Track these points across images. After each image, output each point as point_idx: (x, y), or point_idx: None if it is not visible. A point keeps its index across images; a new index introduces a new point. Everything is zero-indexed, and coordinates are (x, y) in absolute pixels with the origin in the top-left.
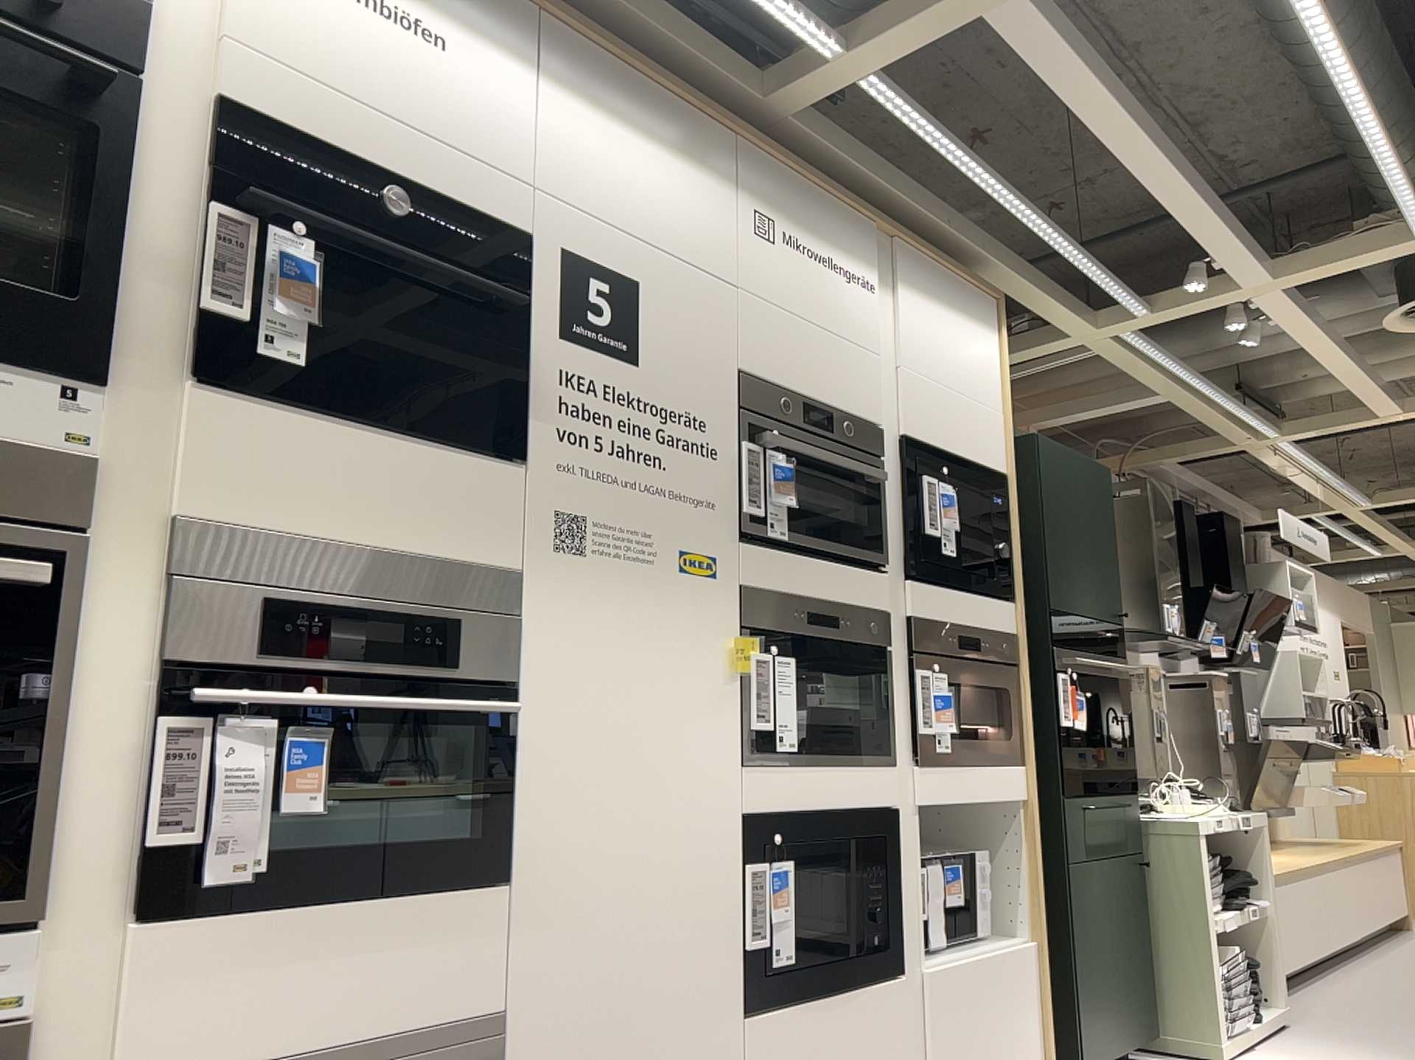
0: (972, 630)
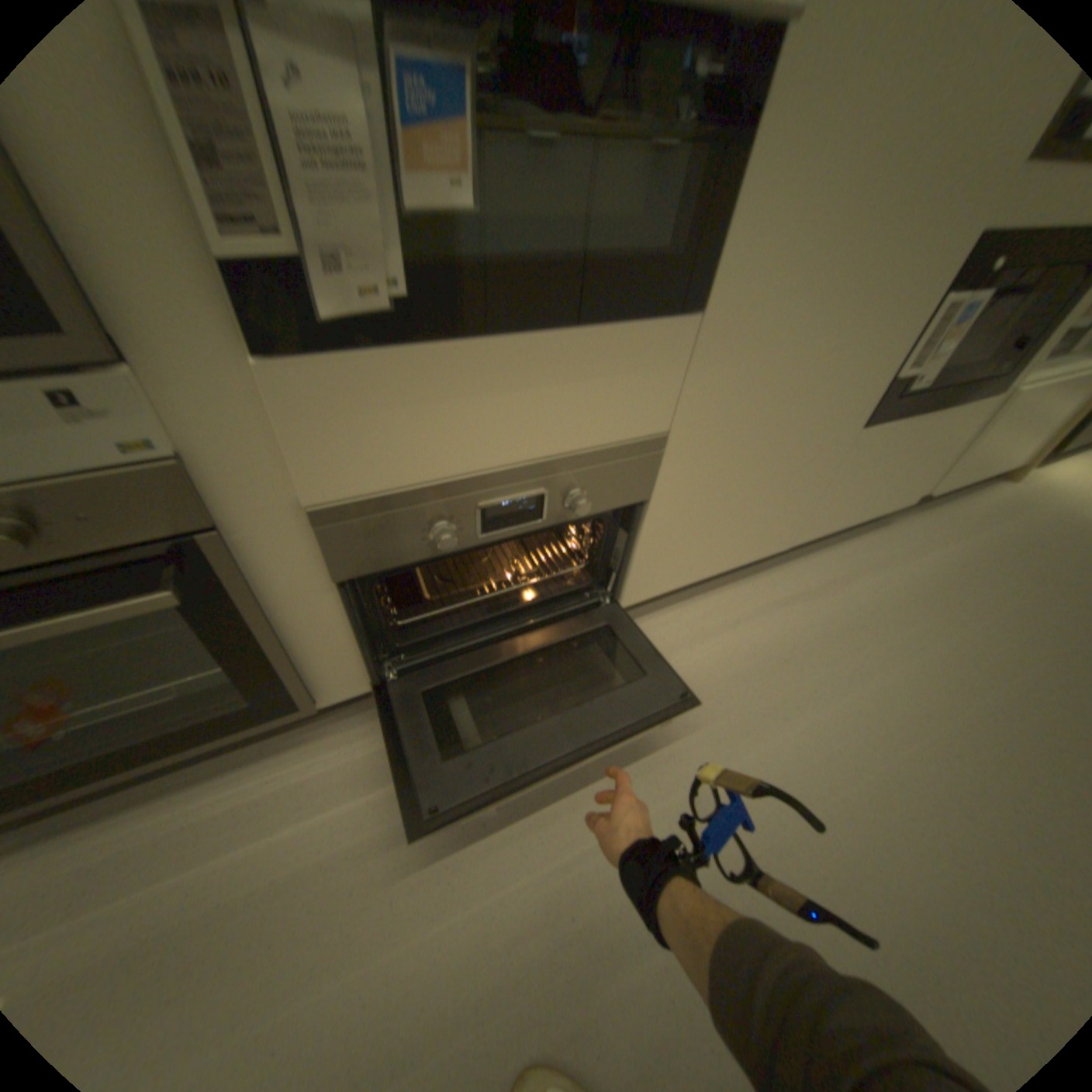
0: None
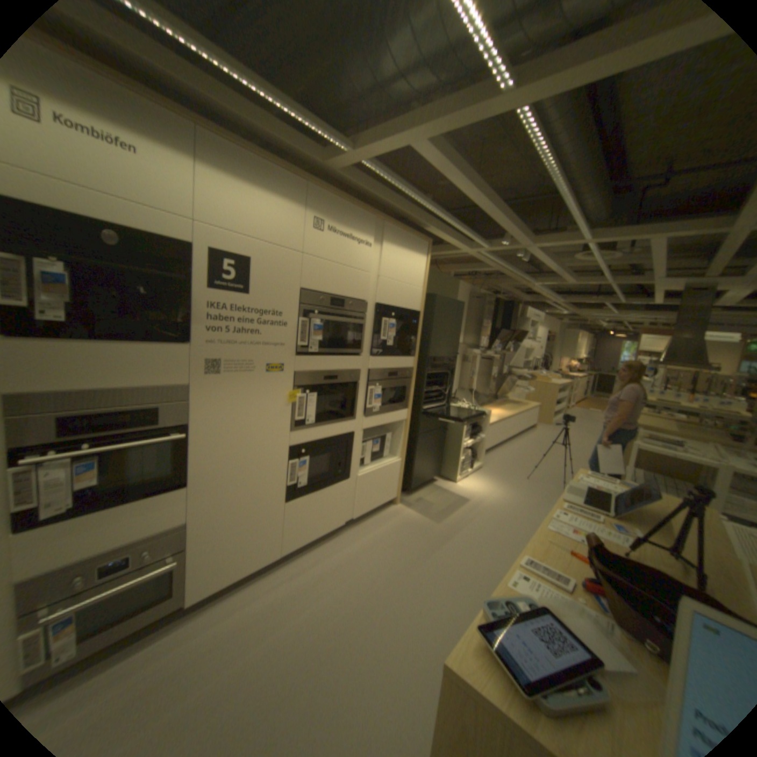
0: (394, 369)
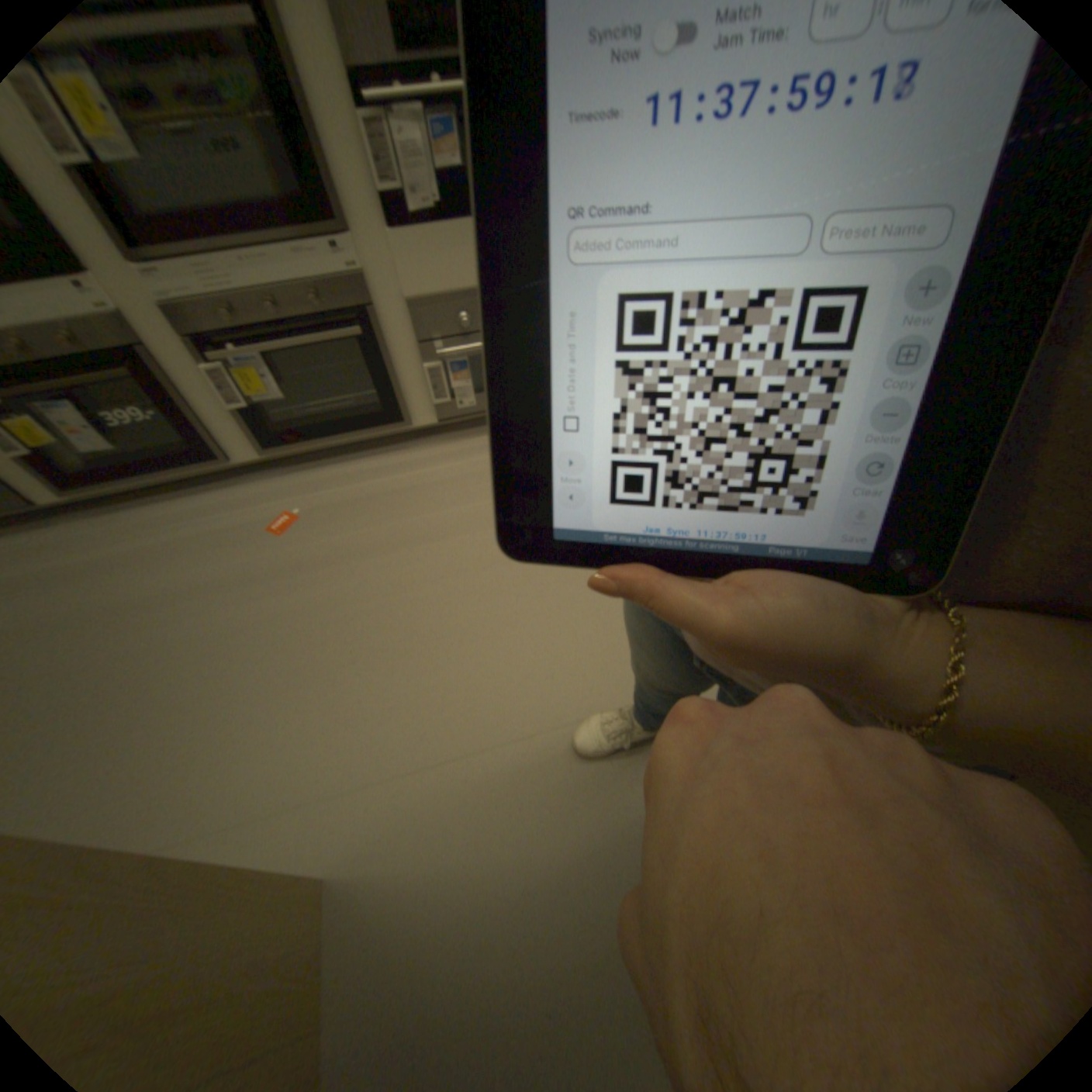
0: None
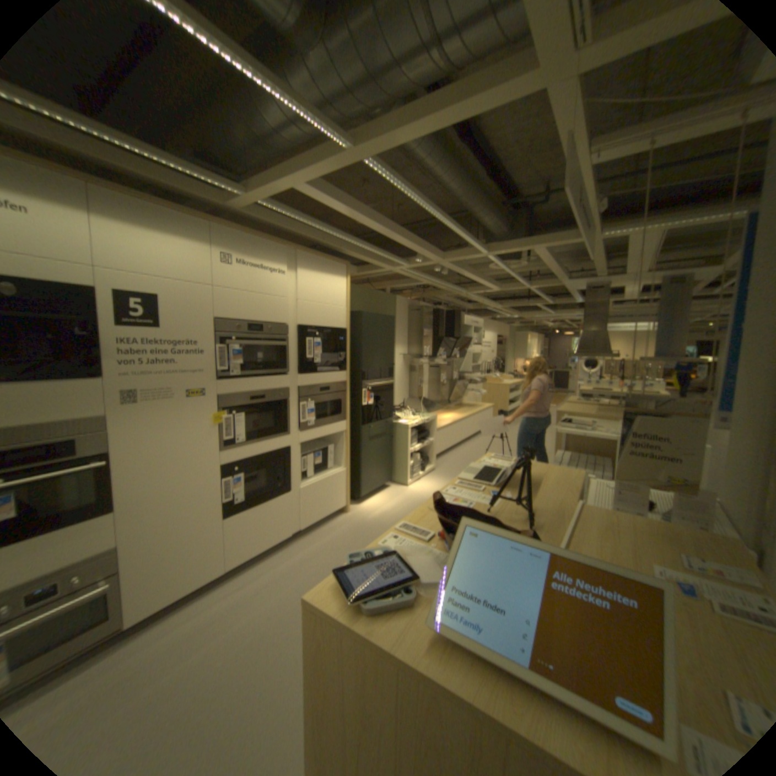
0: (326, 385)
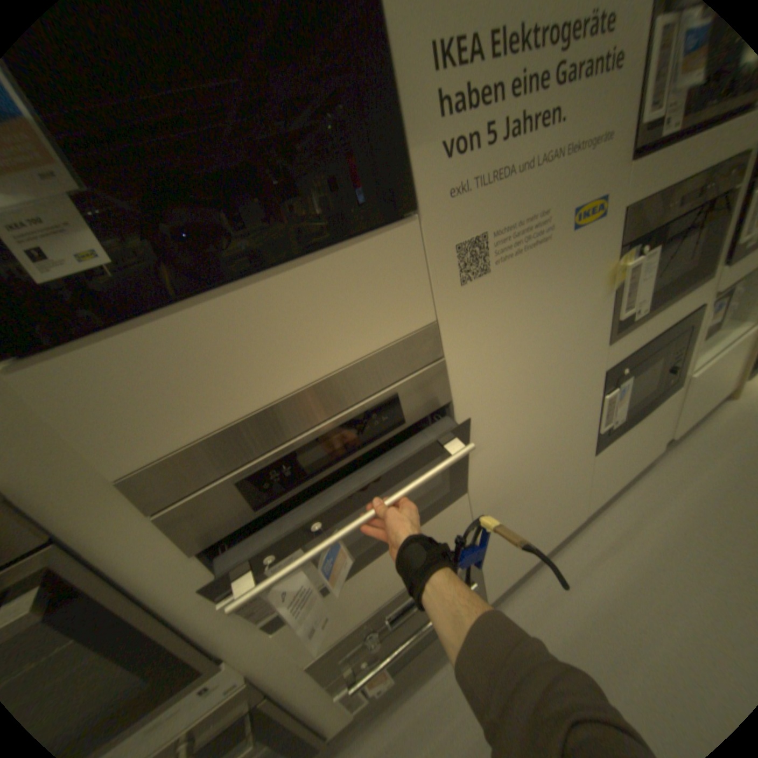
0: None
